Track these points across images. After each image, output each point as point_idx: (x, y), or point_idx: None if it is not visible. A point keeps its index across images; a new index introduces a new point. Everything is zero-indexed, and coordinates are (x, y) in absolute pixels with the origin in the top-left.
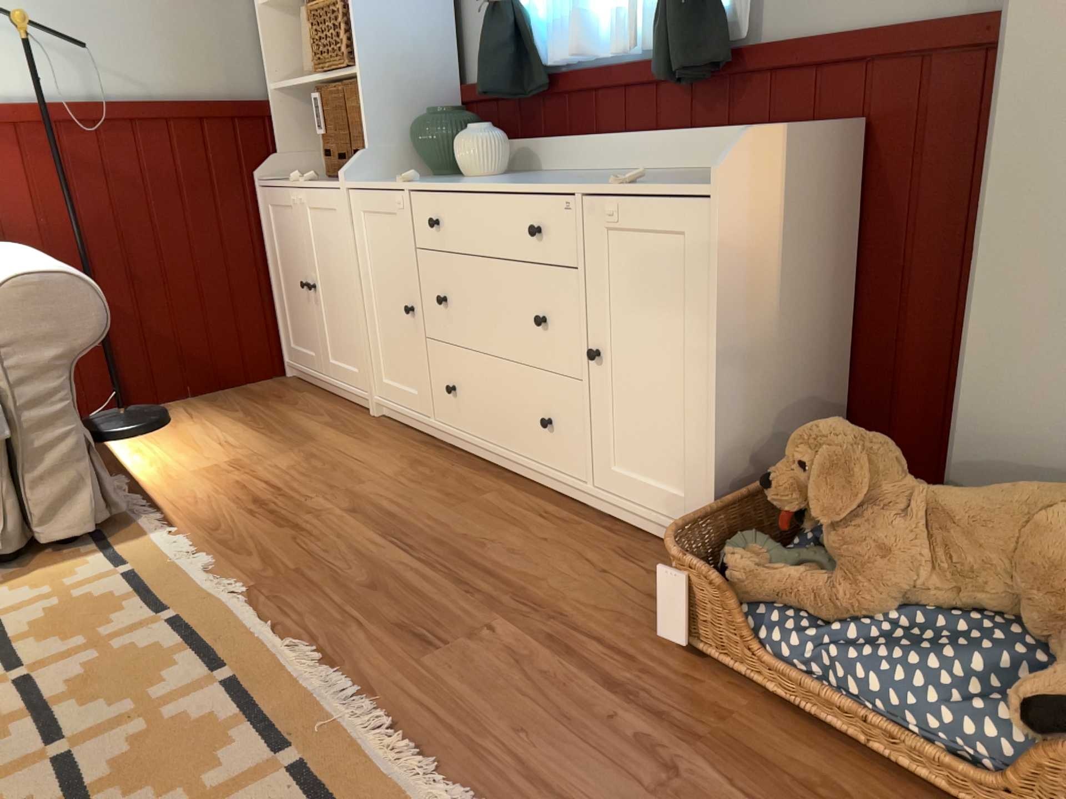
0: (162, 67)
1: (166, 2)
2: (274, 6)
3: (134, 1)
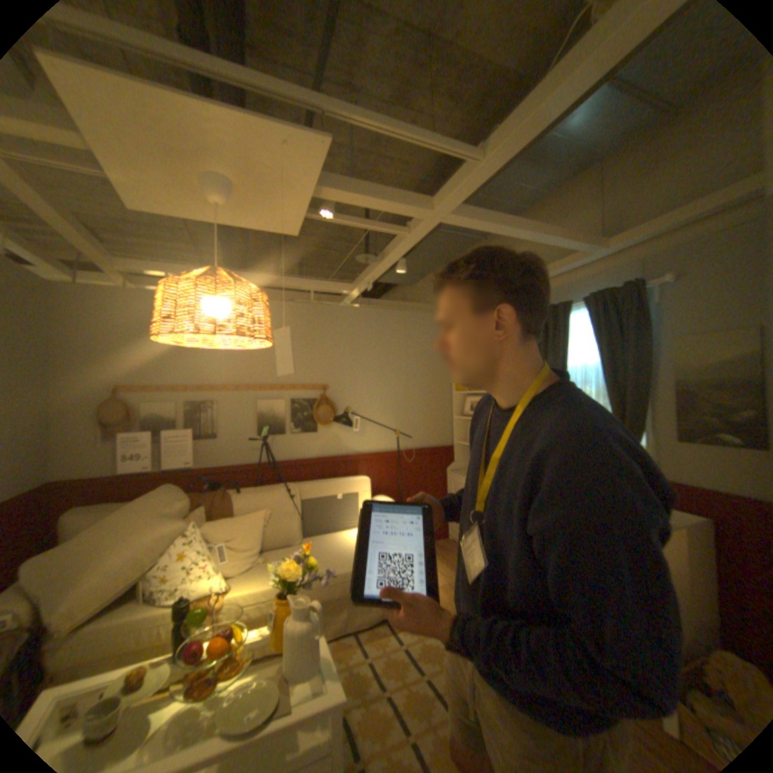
0: (425, 436)
1: (429, 417)
2: (458, 416)
3: (421, 418)
